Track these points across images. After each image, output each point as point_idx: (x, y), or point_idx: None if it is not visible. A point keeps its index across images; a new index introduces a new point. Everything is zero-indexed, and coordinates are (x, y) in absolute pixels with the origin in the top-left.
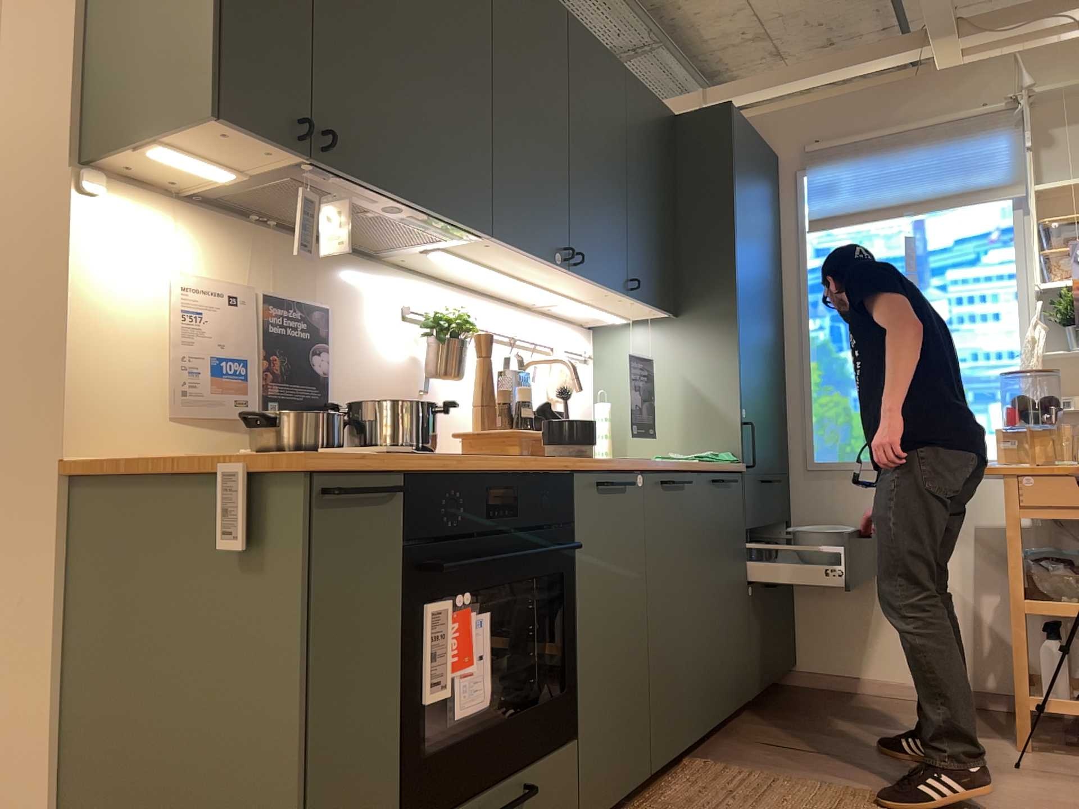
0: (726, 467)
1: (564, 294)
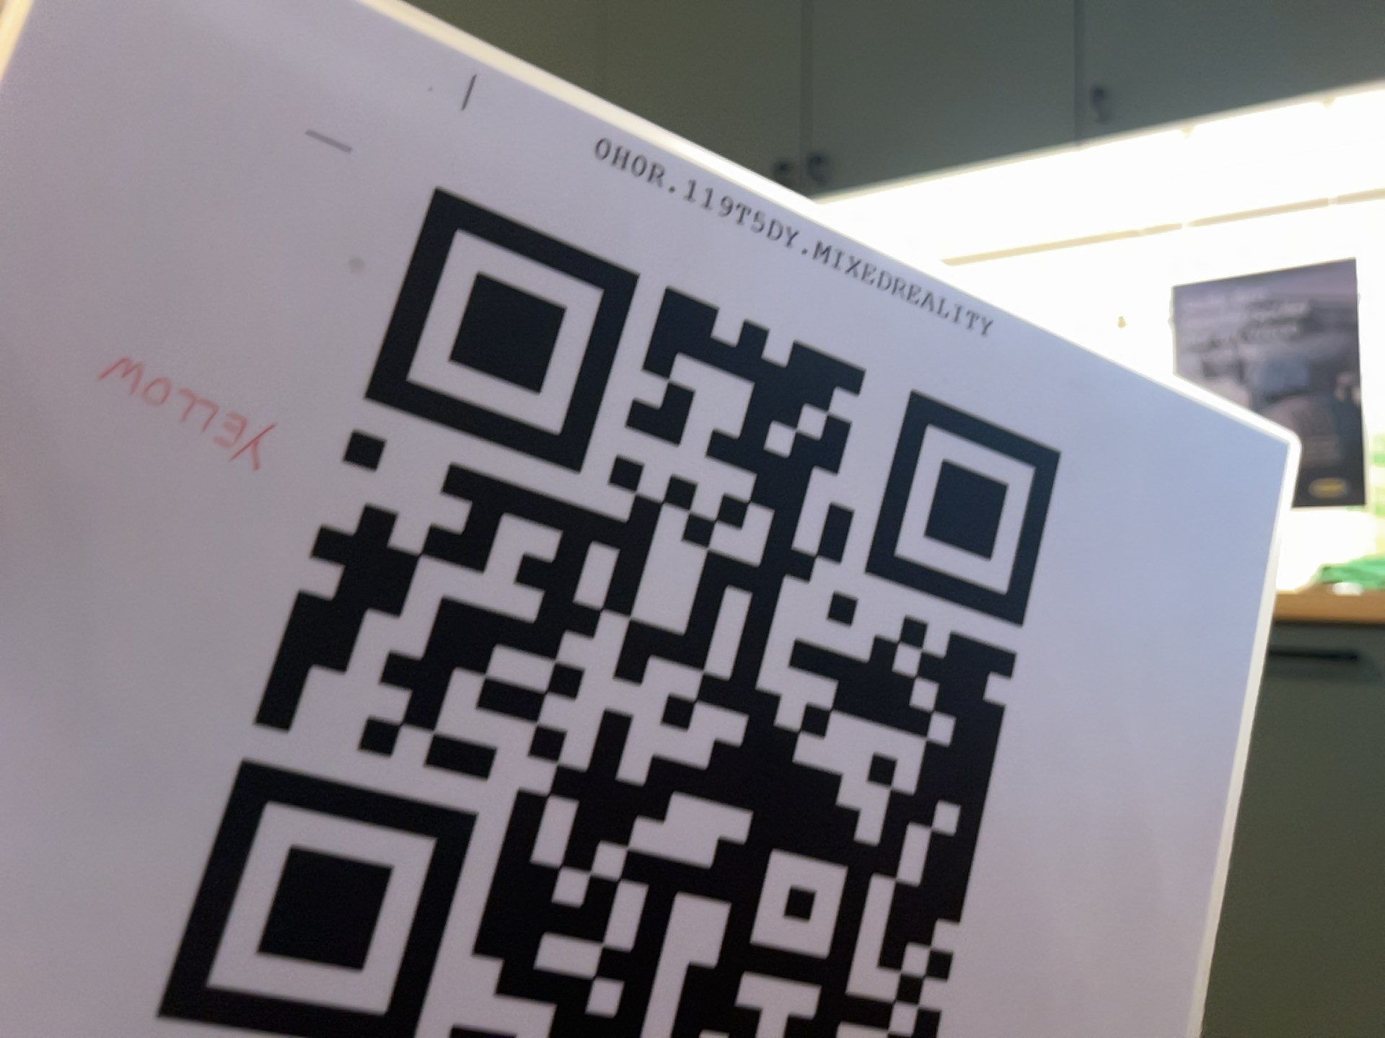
0: (1344, 607)
1: (1015, 208)
